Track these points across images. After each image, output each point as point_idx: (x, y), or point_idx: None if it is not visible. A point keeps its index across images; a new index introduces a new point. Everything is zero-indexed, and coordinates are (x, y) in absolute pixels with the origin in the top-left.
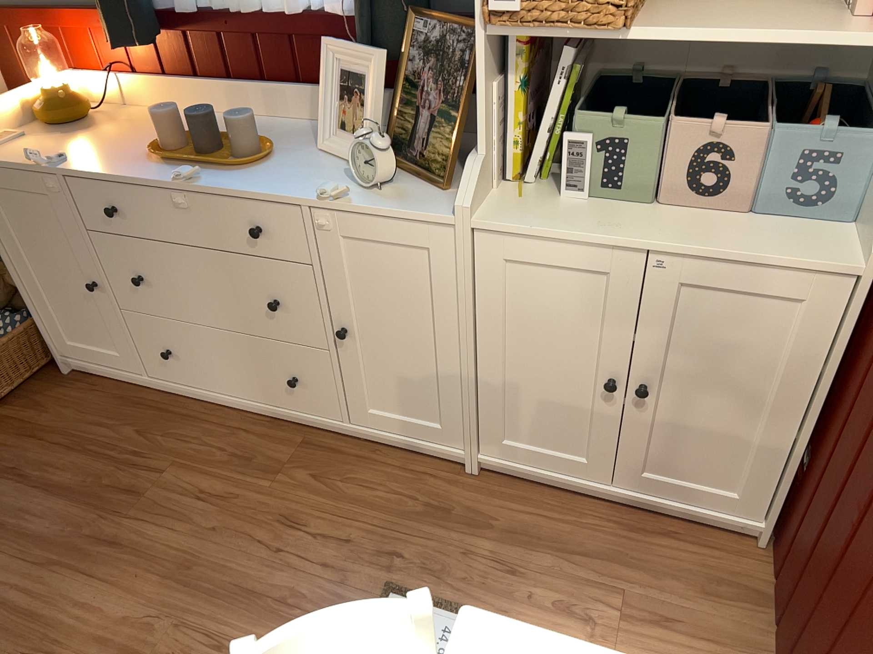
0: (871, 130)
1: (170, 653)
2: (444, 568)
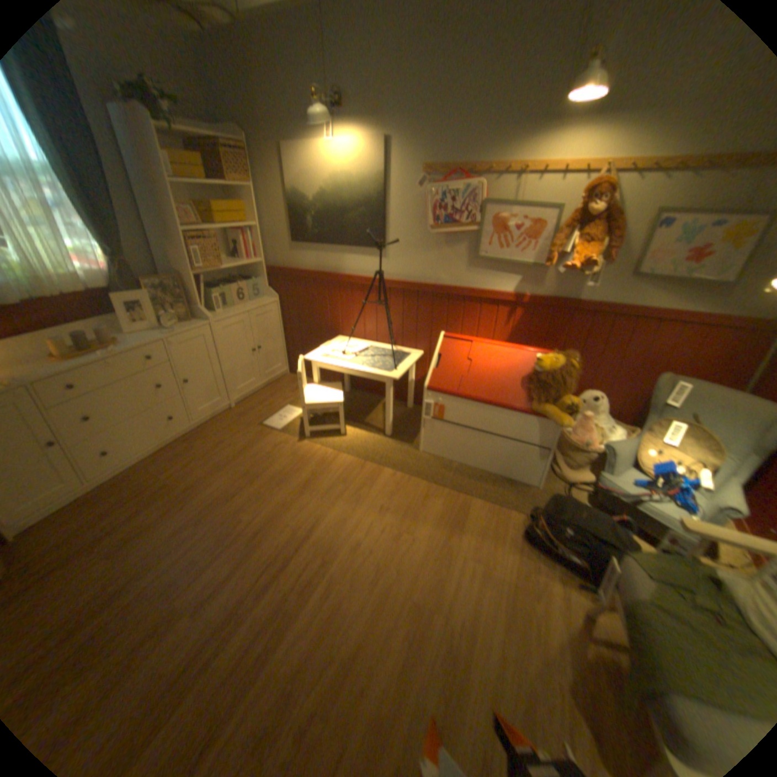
0: (256, 278)
1: (250, 467)
2: (261, 415)
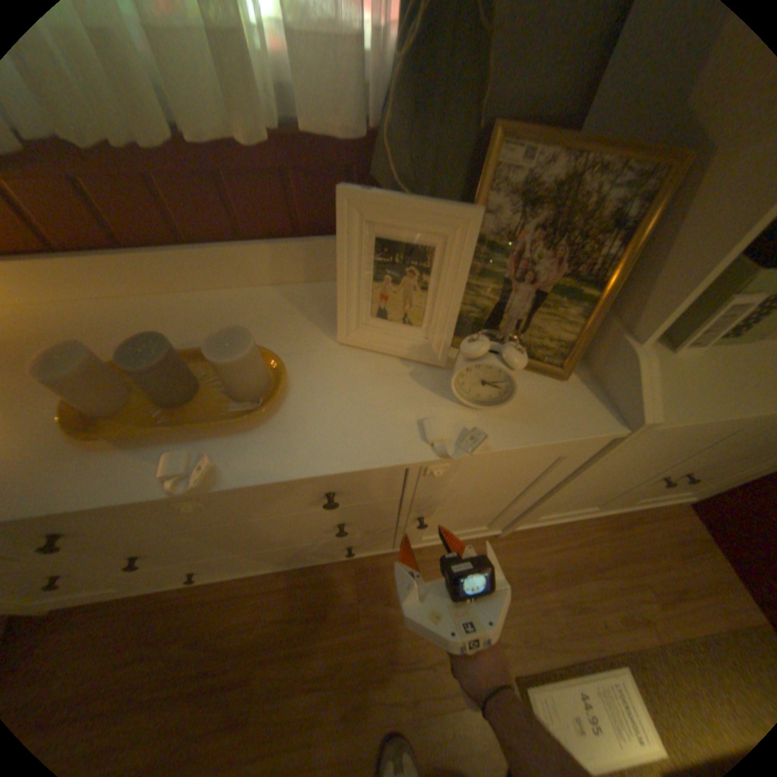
0: None
1: None
2: (544, 643)
